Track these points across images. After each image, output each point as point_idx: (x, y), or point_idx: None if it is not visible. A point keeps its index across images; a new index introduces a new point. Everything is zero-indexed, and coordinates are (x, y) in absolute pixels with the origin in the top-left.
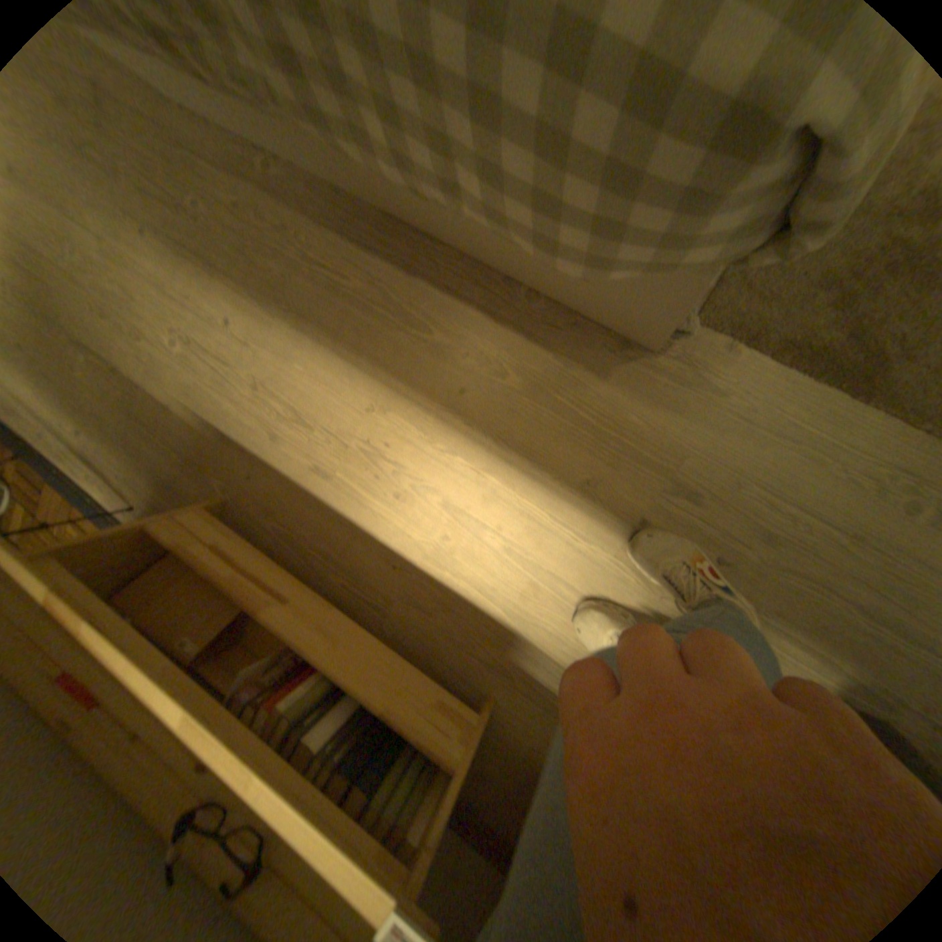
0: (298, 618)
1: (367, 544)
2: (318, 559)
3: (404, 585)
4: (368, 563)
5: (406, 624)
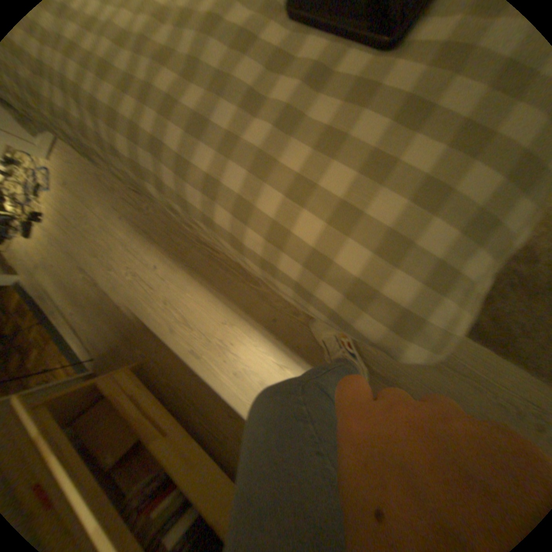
0: (170, 448)
1: (215, 399)
2: (187, 404)
3: (234, 428)
4: (214, 411)
5: (233, 452)
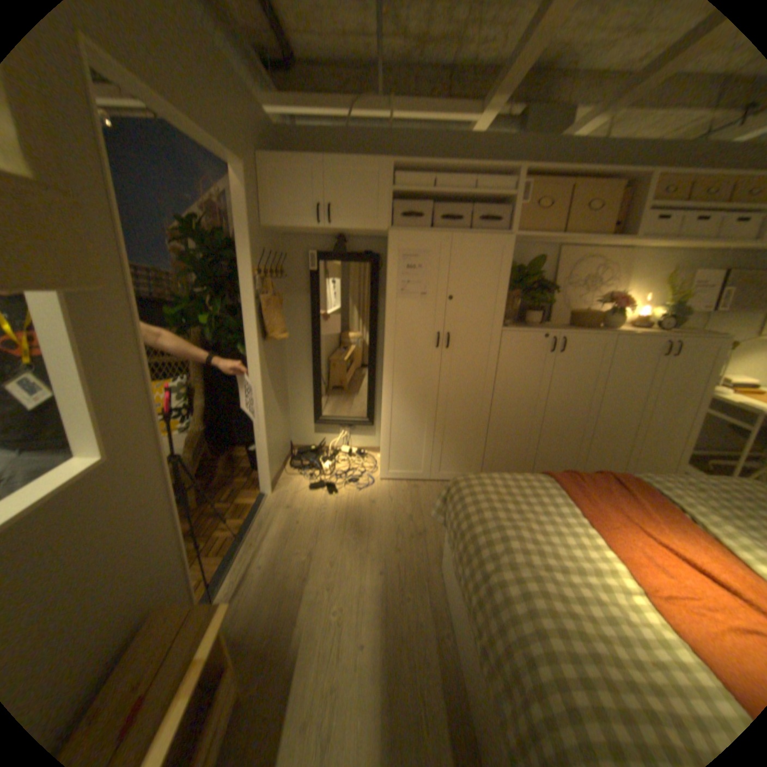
0: None
1: None
2: None
3: None
4: None
5: None
